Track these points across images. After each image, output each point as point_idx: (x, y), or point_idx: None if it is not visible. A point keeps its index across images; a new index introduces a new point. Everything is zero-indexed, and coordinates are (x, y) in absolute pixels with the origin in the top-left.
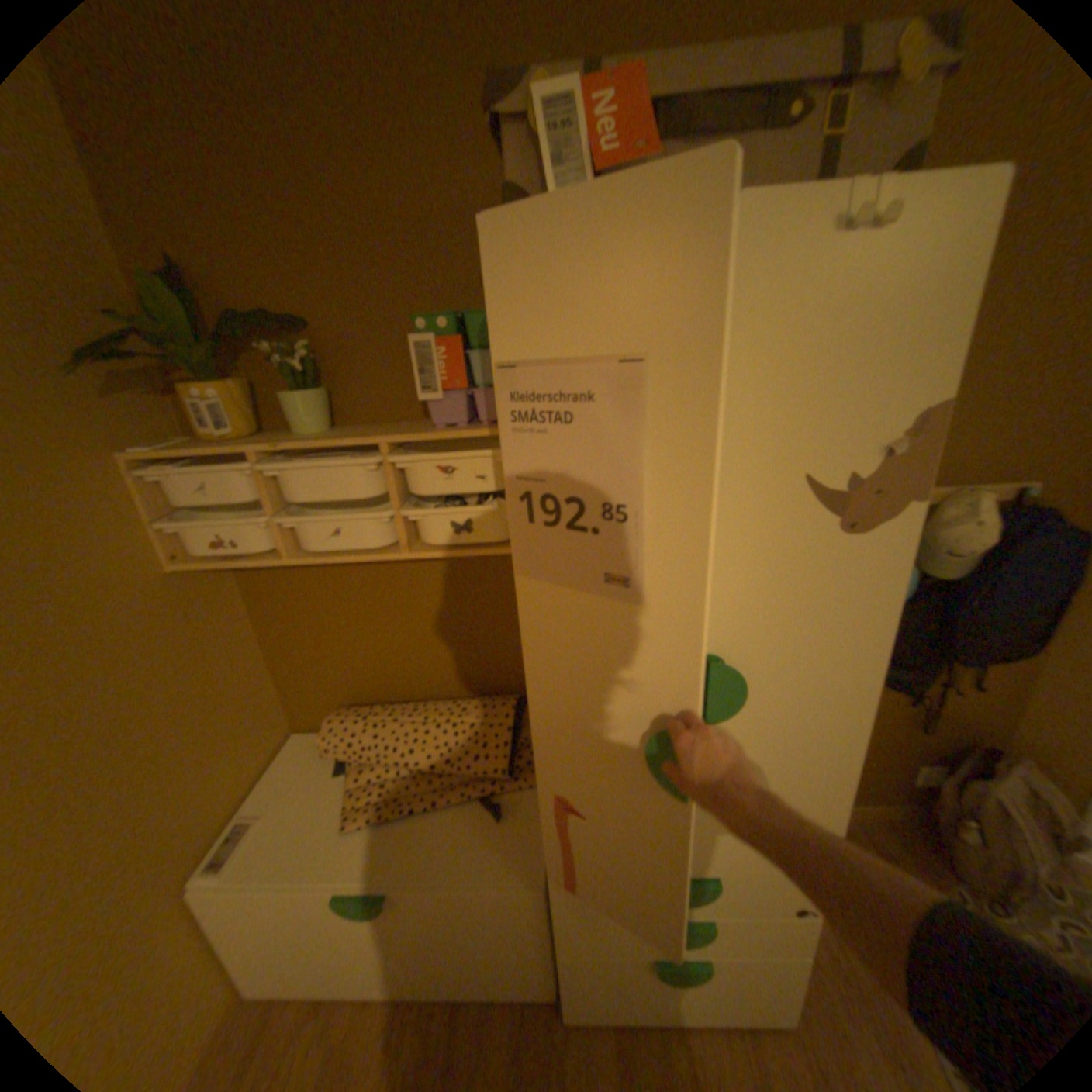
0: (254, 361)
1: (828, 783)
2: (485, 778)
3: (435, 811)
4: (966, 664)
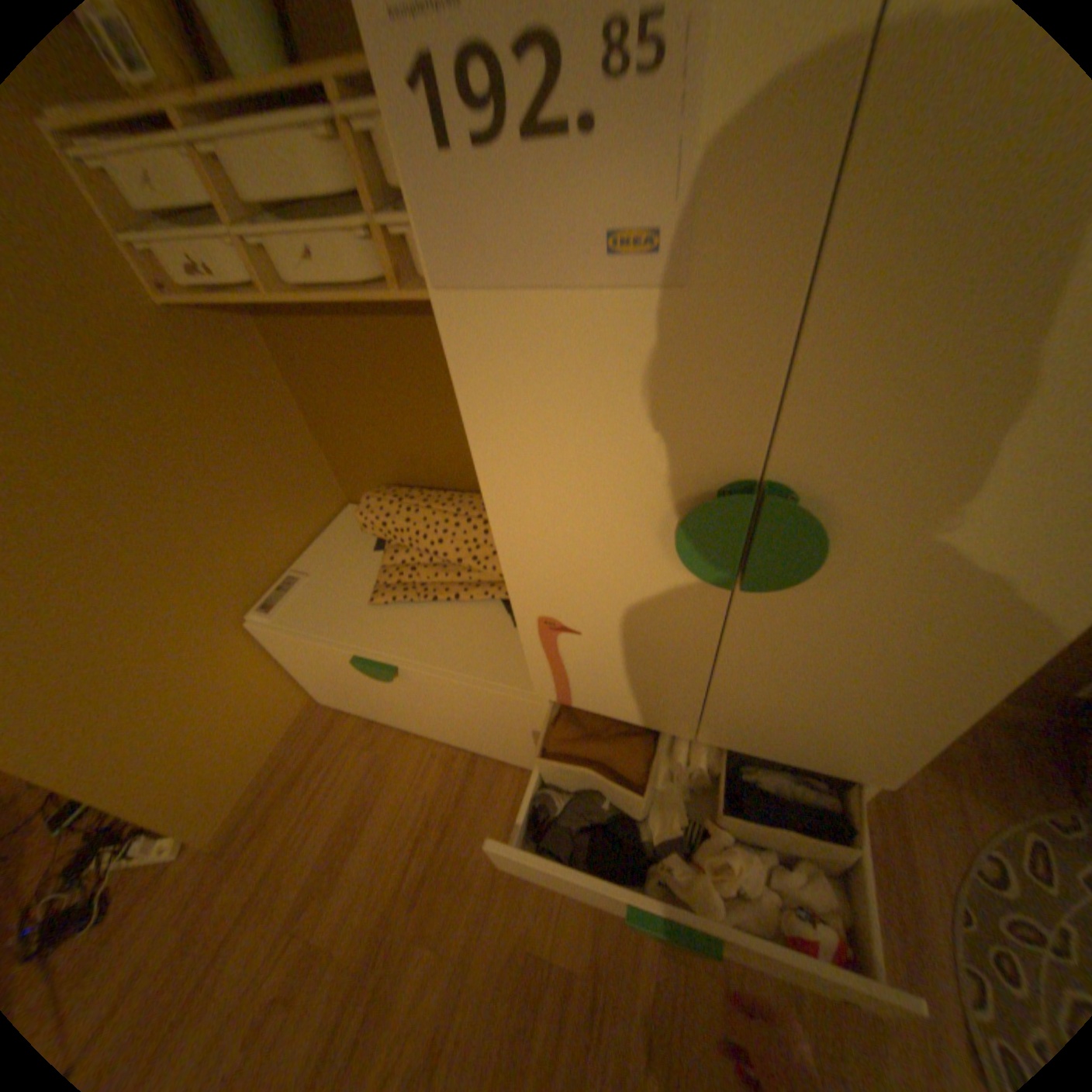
0: None
1: (933, 701)
2: None
3: (457, 603)
4: None
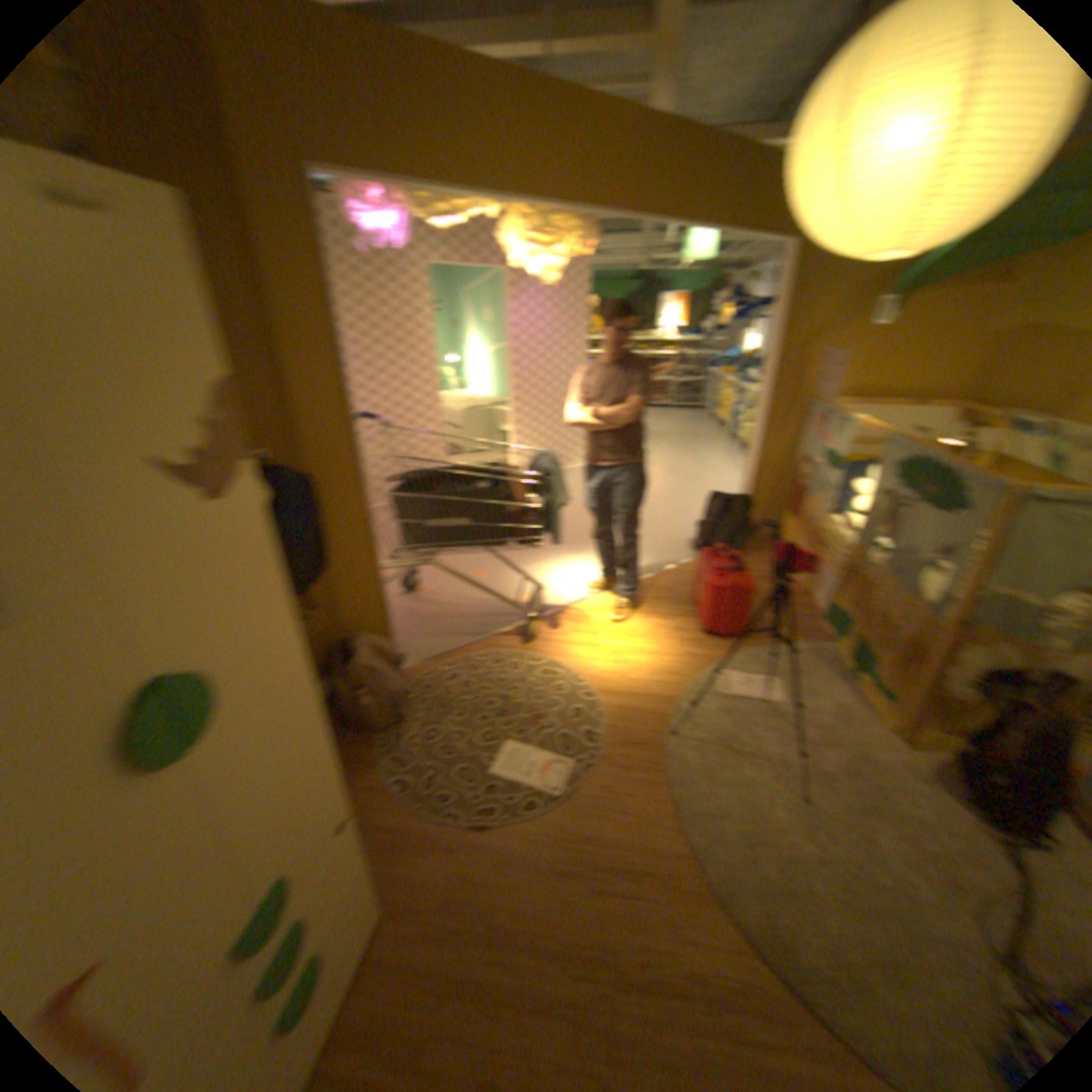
0: None
1: (308, 712)
2: None
3: None
4: (304, 593)
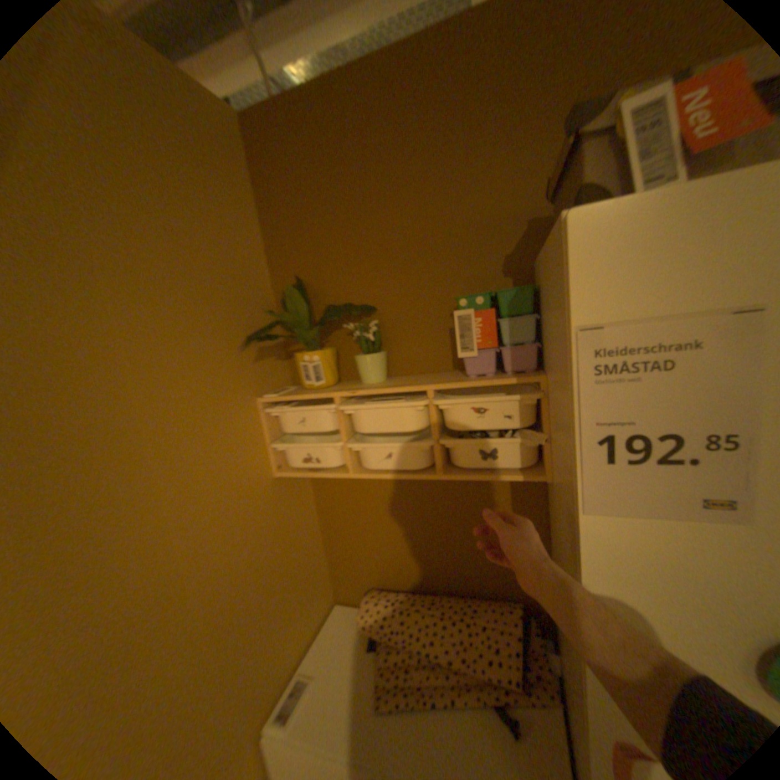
0: (339, 336)
1: None
2: (499, 685)
3: (454, 710)
4: None
